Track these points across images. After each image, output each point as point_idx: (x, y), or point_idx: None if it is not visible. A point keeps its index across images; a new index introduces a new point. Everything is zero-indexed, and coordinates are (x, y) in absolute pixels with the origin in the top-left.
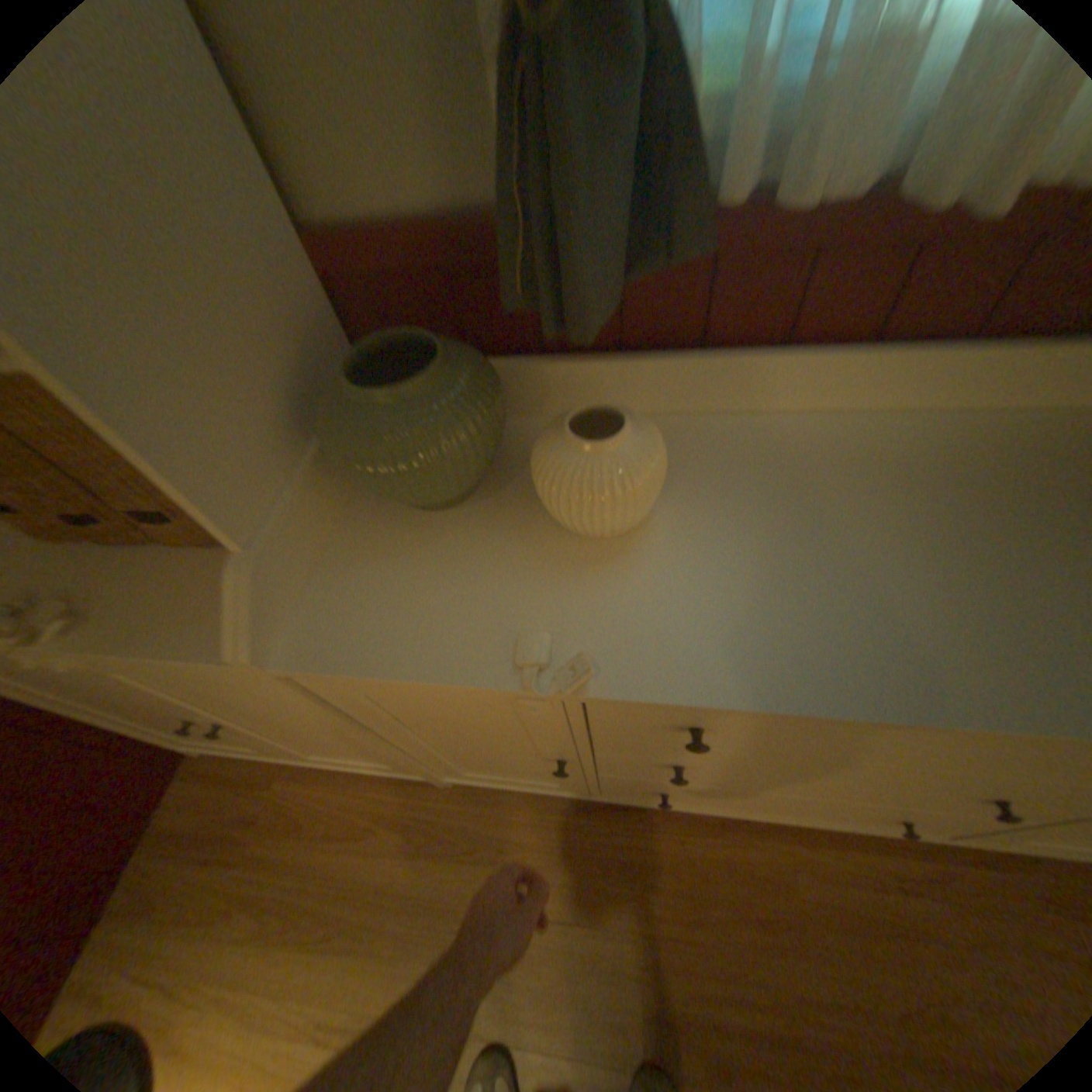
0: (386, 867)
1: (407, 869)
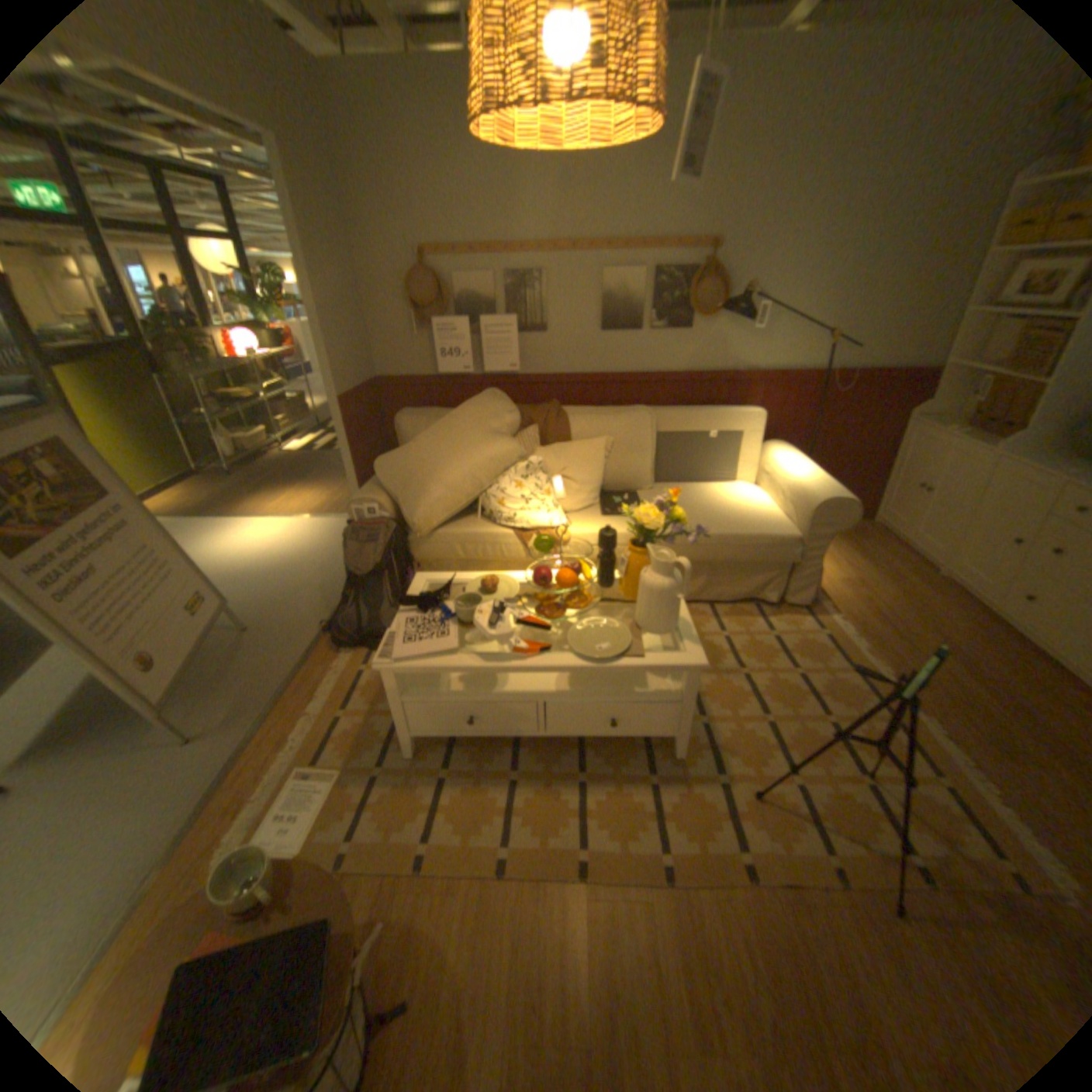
0: (899, 568)
1: (905, 573)
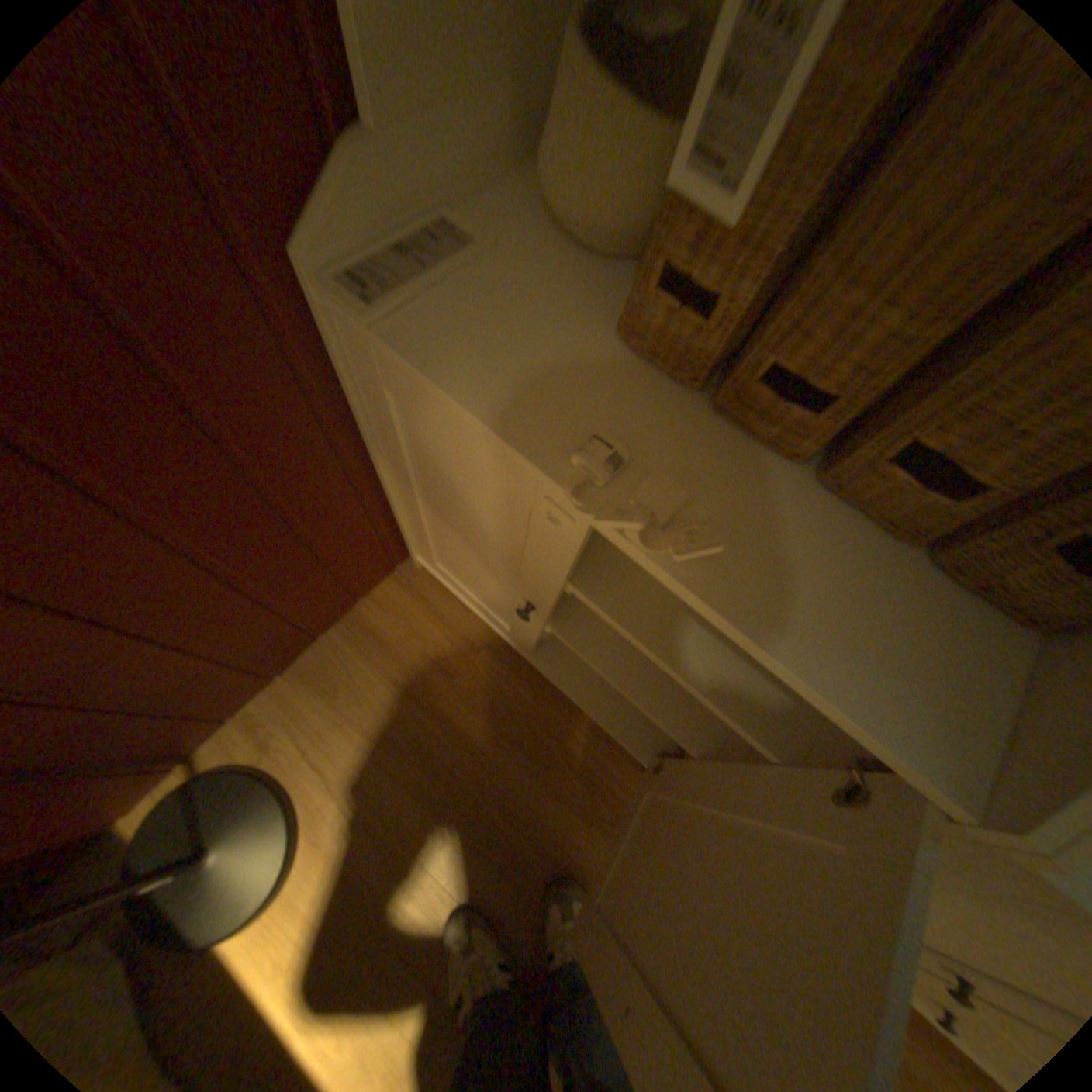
0: (566, 817)
1: (586, 835)
